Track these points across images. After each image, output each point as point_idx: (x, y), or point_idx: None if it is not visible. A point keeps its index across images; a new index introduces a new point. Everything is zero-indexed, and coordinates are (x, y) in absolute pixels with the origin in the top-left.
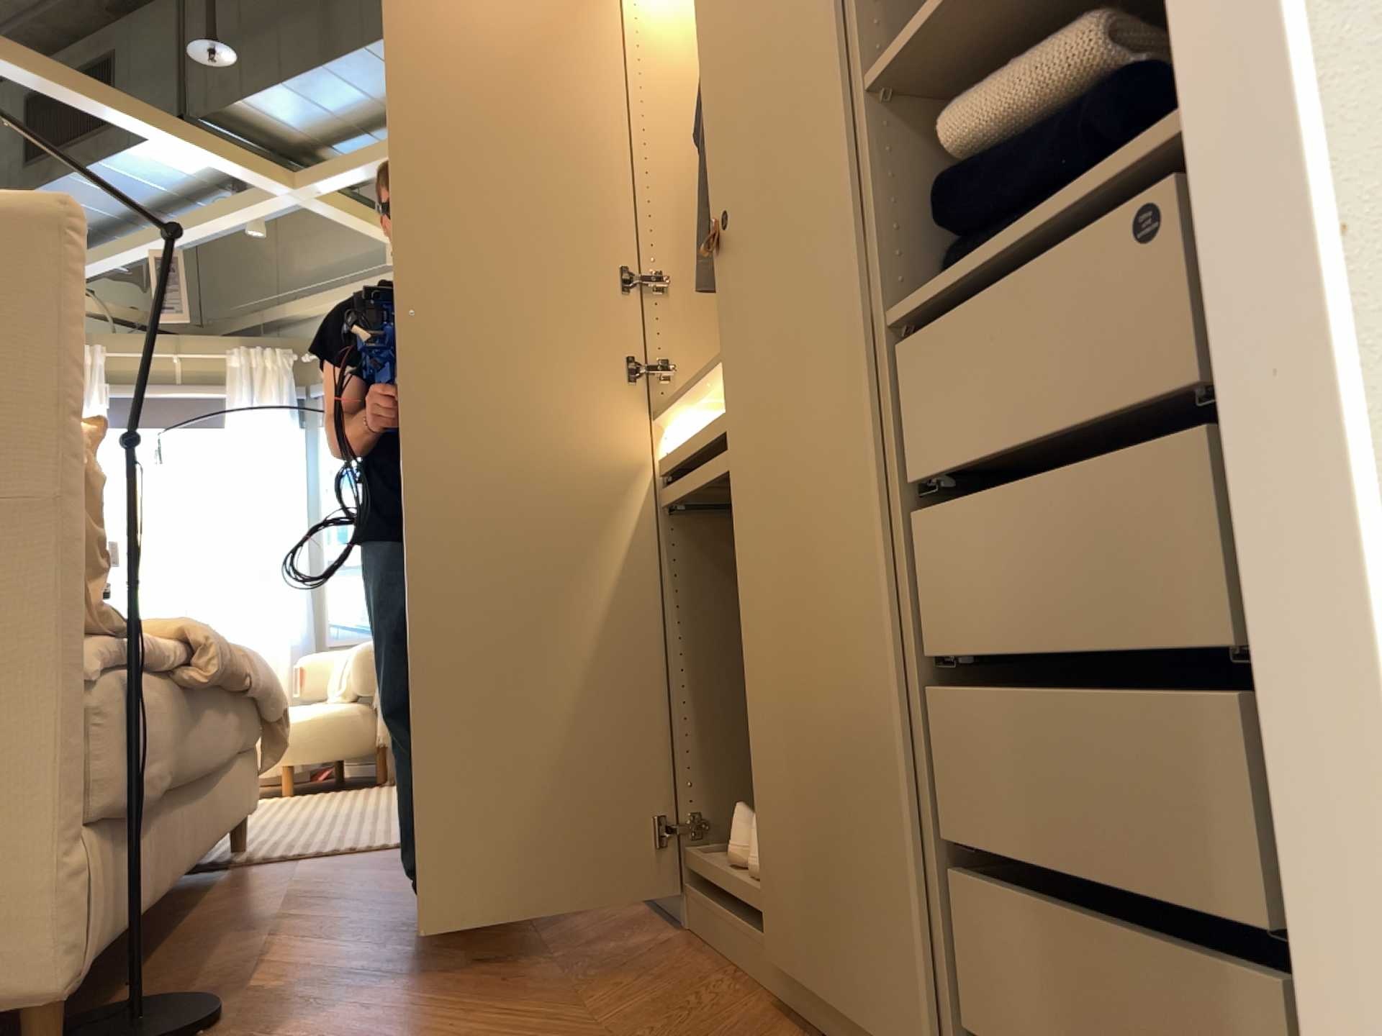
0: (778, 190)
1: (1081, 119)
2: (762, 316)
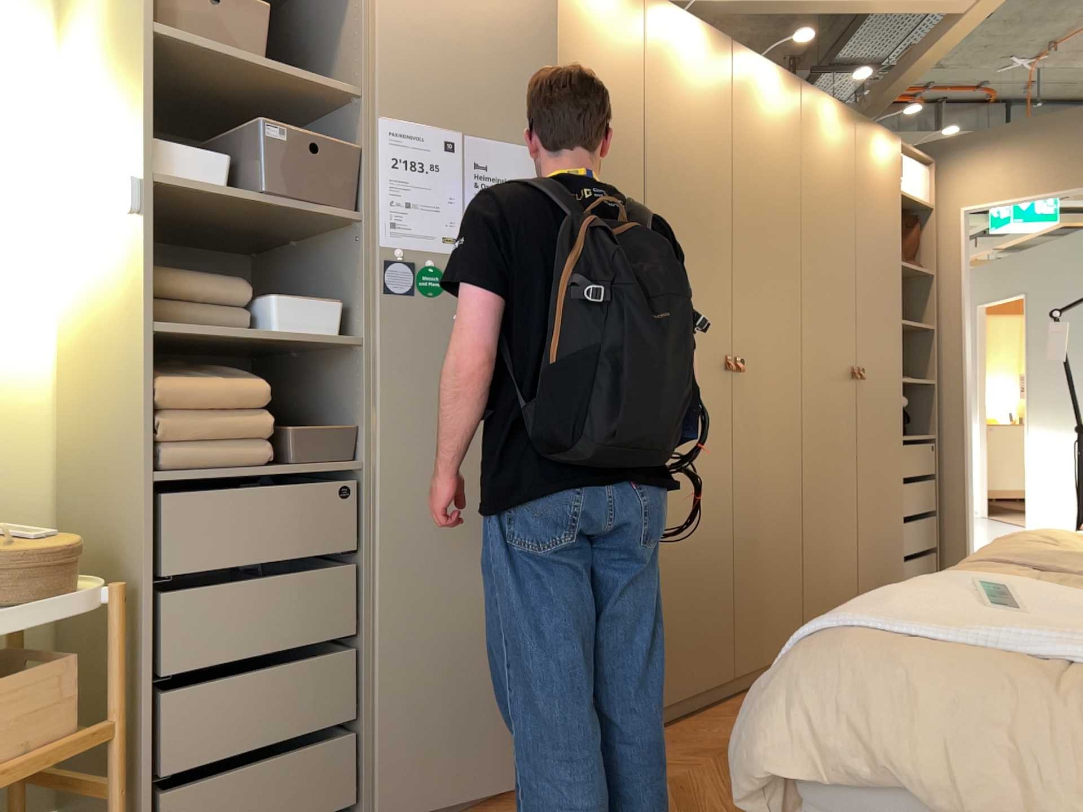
0: (879, 378)
1: (903, 411)
2: (870, 410)
